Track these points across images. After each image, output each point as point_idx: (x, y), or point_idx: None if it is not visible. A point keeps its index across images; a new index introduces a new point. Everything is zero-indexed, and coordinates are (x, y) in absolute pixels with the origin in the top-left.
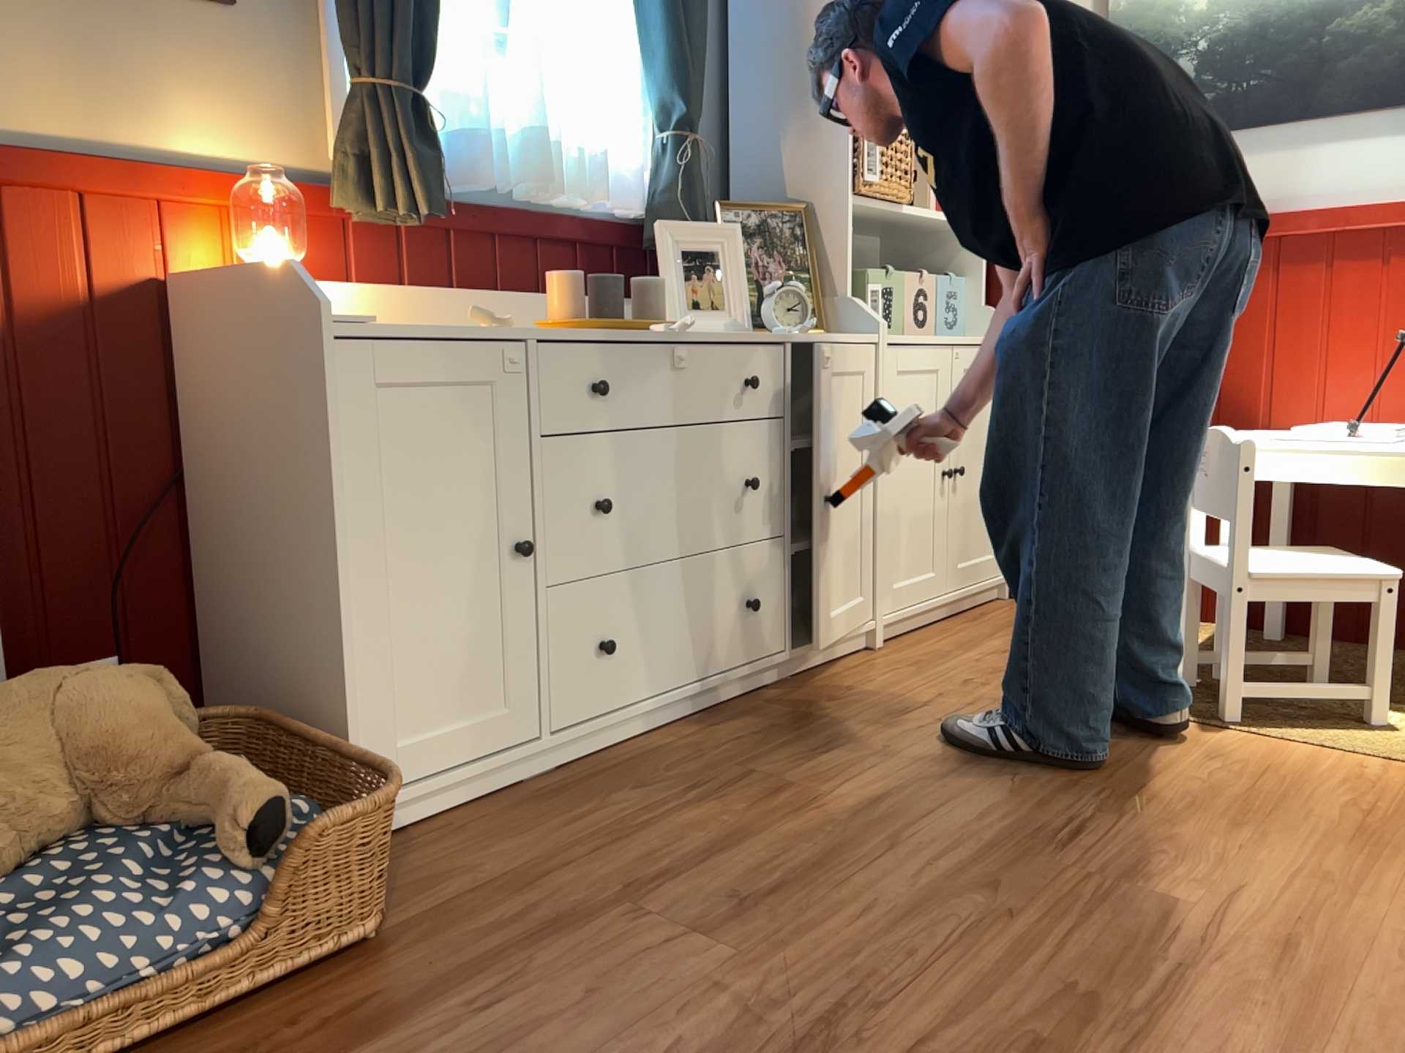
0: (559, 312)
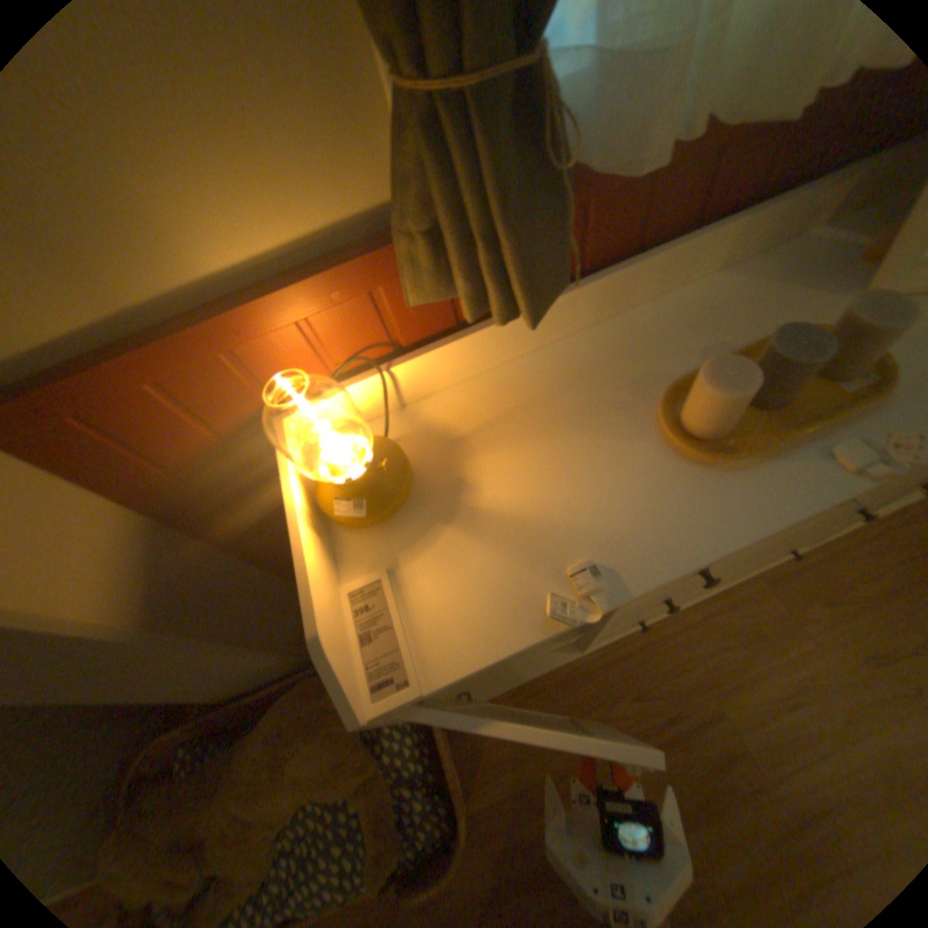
0: (701, 419)
